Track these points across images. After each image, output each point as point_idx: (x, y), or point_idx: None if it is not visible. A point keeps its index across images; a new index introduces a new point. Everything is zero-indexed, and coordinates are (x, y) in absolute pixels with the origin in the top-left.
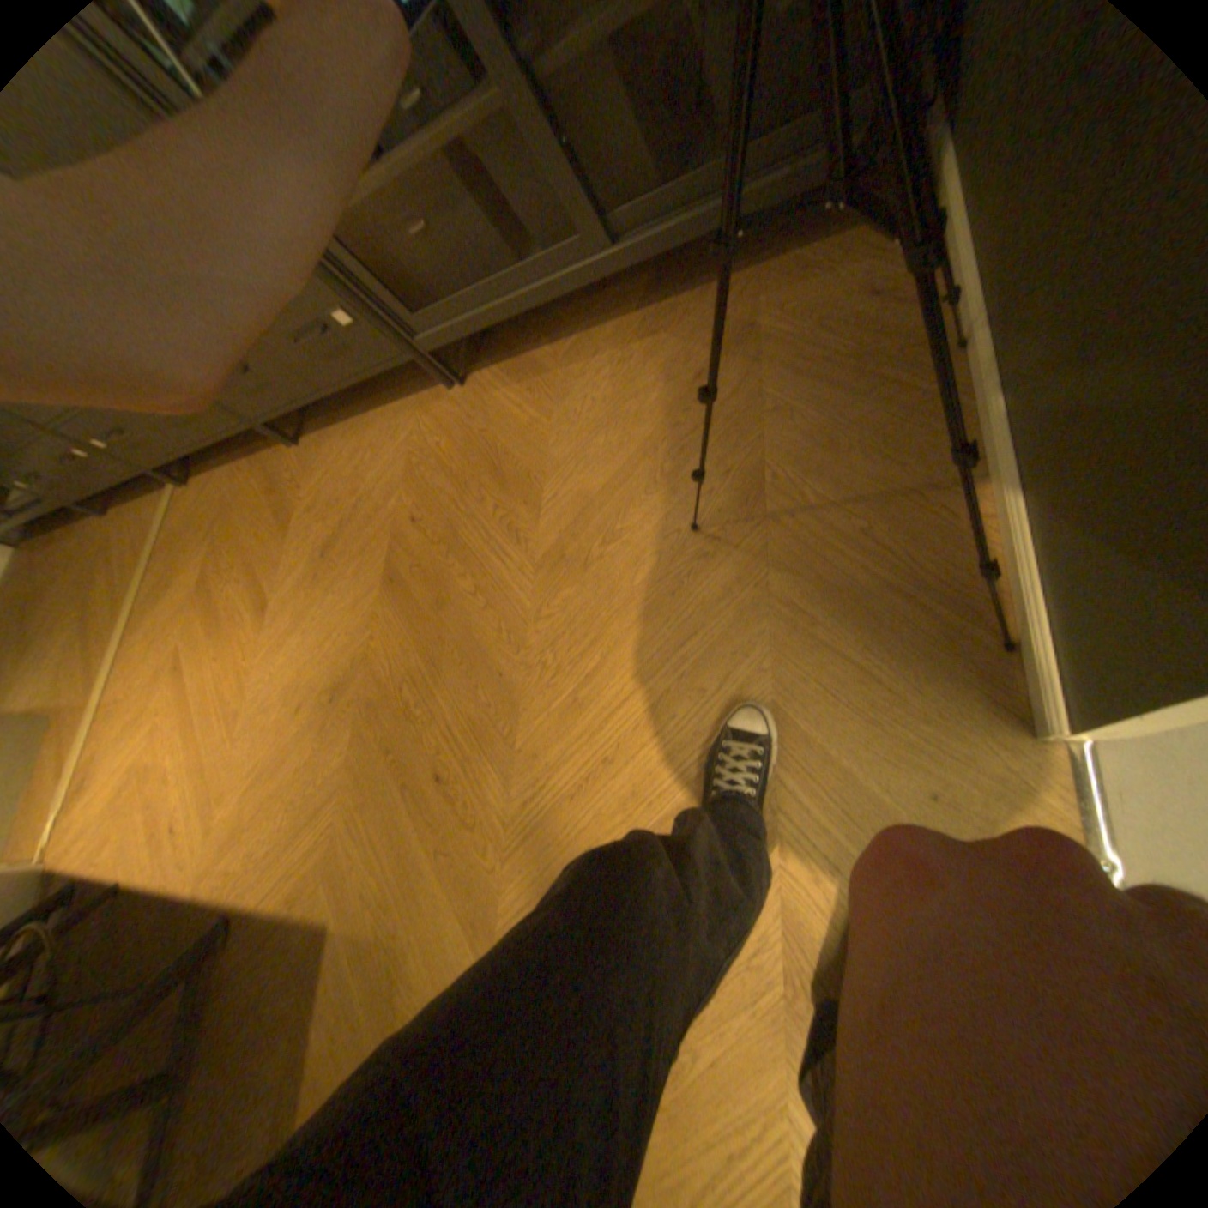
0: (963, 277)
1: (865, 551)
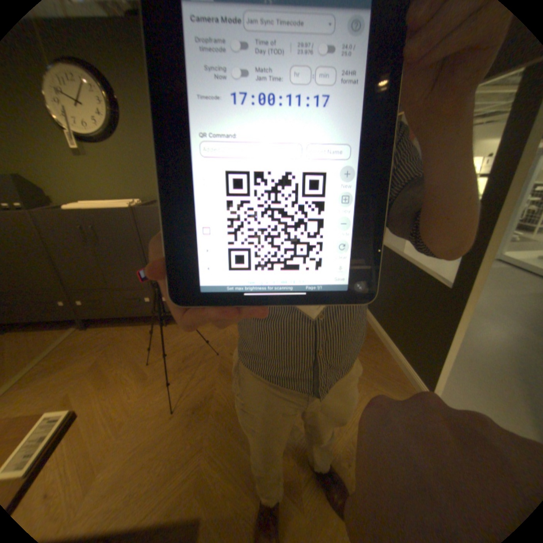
0: (373, 326)
1: (376, 369)
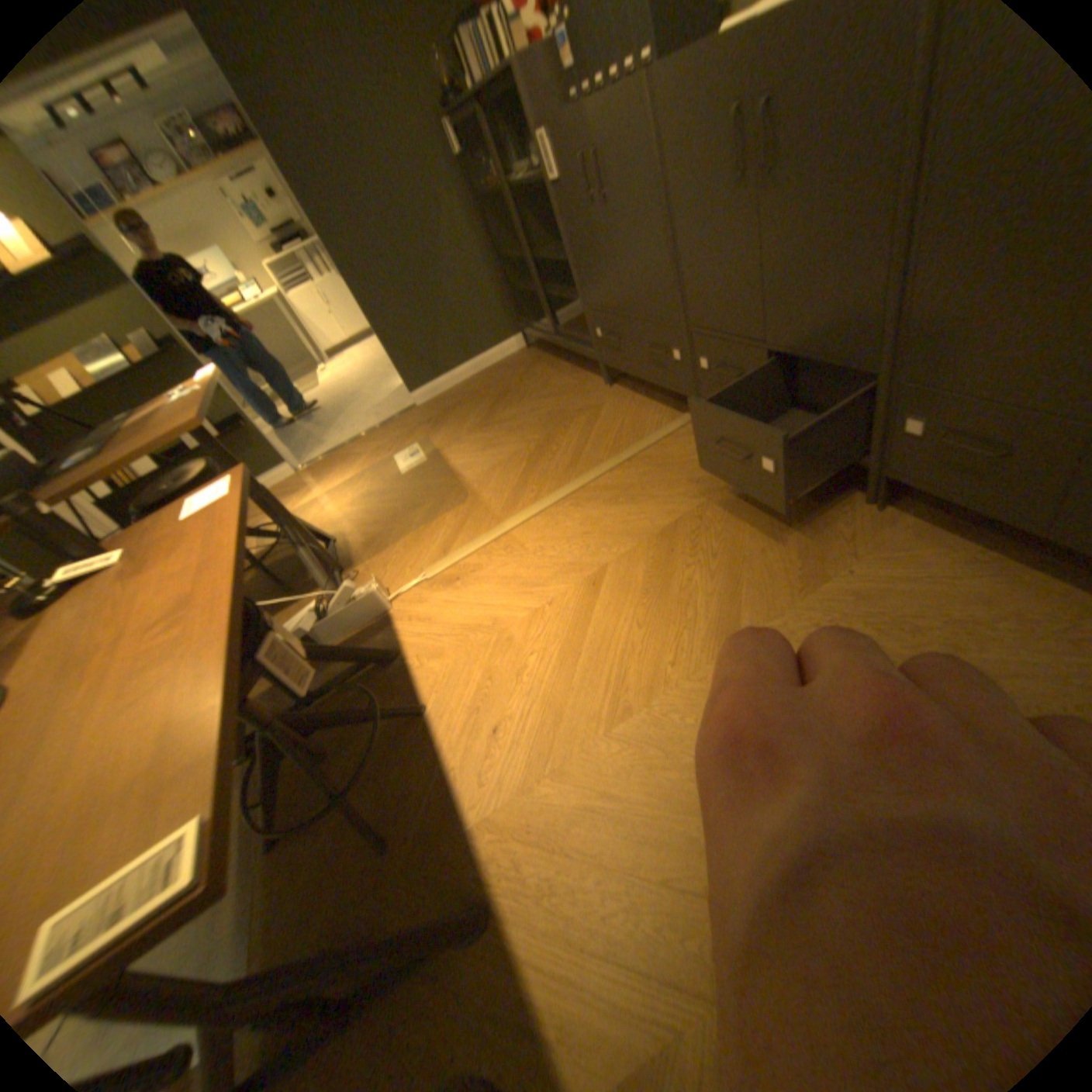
0: None
1: None
